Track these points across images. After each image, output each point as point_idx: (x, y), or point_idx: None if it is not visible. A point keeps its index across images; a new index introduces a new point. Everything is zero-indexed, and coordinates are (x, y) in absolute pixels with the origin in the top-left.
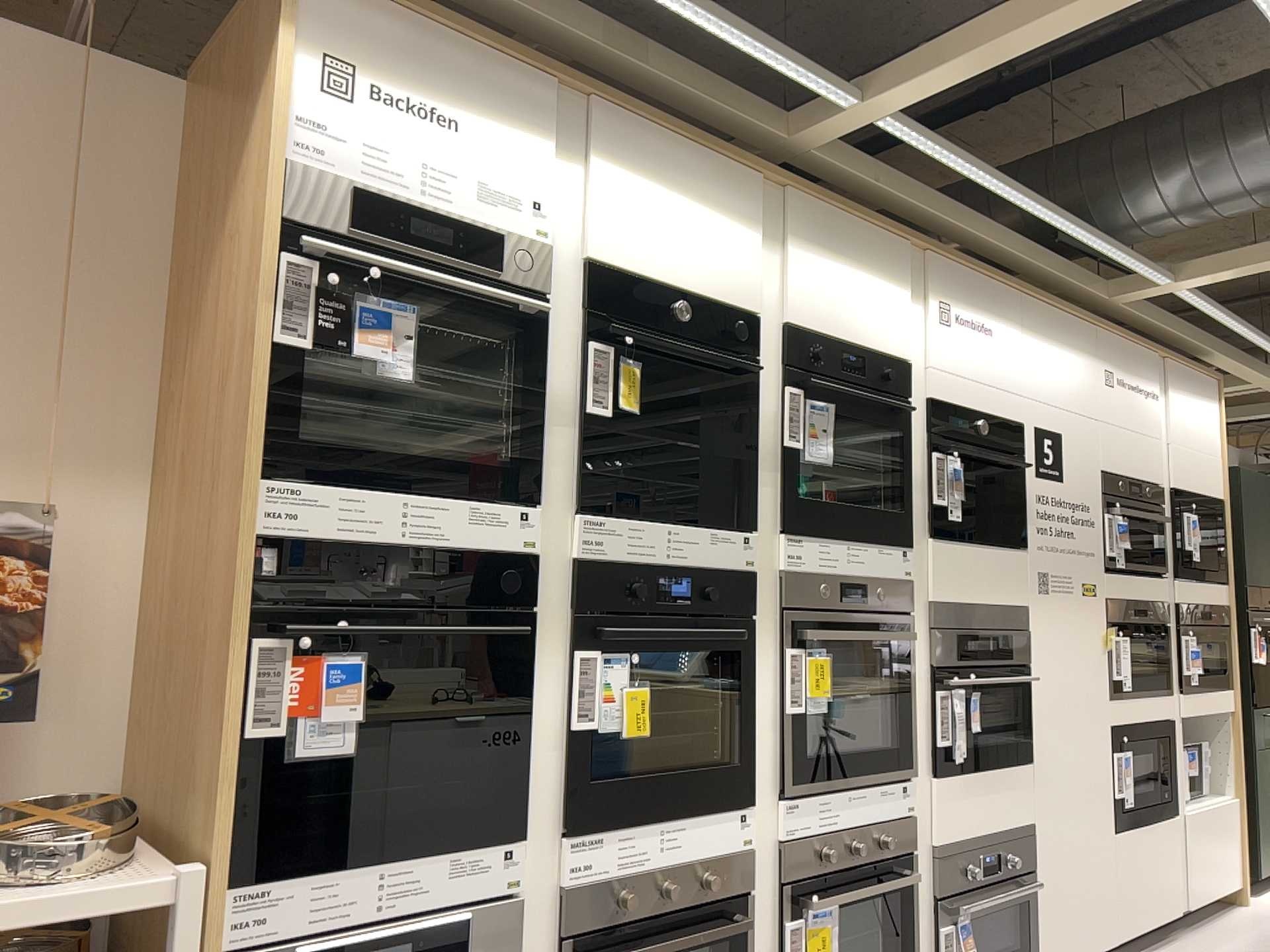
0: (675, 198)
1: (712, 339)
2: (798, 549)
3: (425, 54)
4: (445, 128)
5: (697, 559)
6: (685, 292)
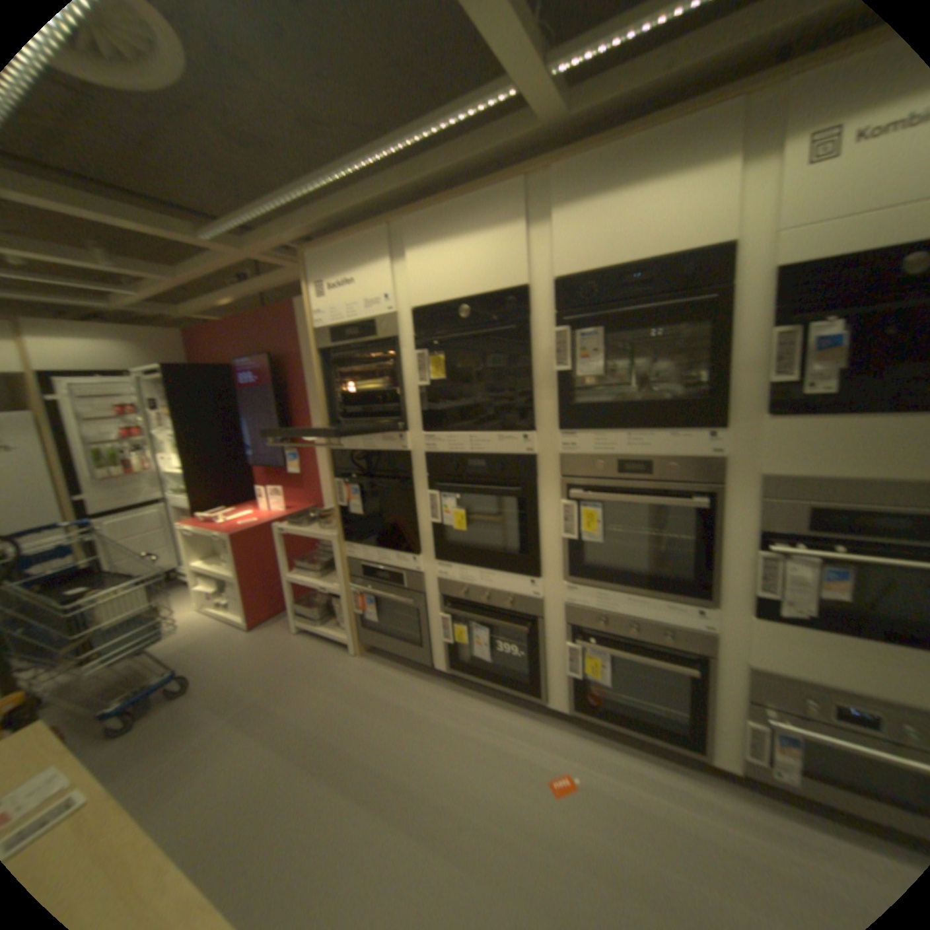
0: (454, 235)
1: (494, 315)
2: (579, 441)
3: (333, 253)
4: (345, 281)
5: (492, 452)
6: (468, 294)
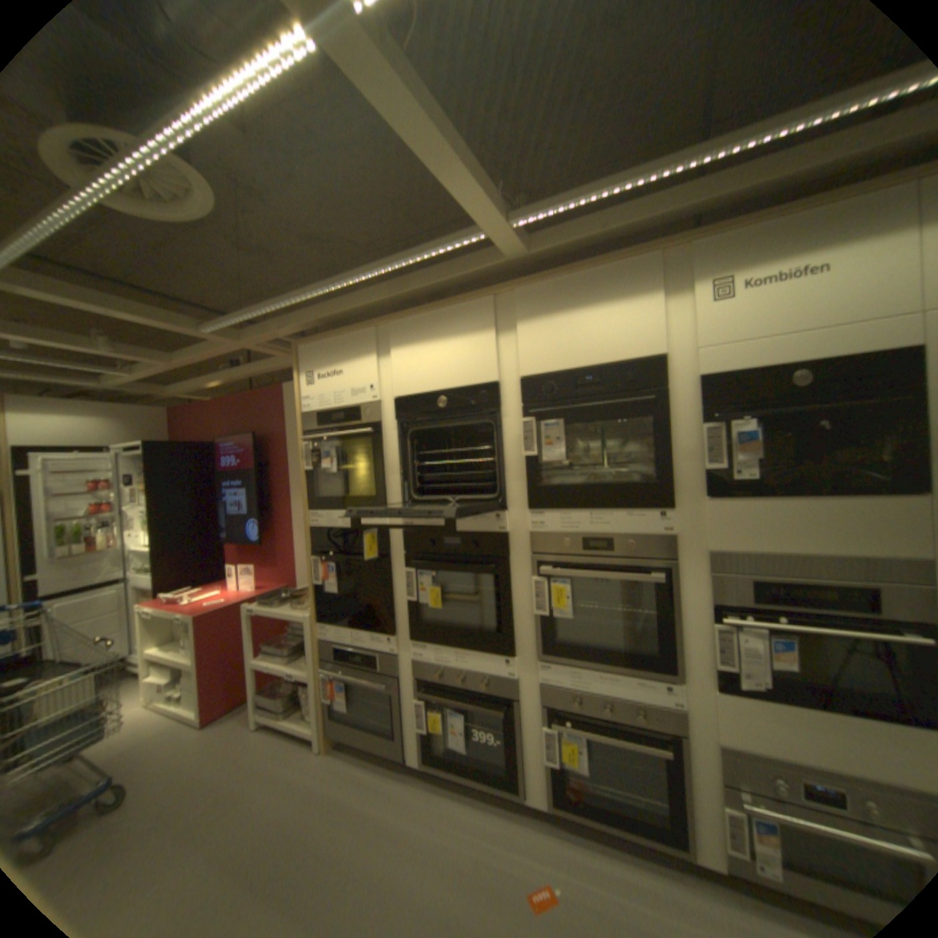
0: (433, 339)
1: (467, 406)
2: (546, 520)
3: (323, 348)
4: (332, 372)
5: (466, 530)
6: (444, 388)
